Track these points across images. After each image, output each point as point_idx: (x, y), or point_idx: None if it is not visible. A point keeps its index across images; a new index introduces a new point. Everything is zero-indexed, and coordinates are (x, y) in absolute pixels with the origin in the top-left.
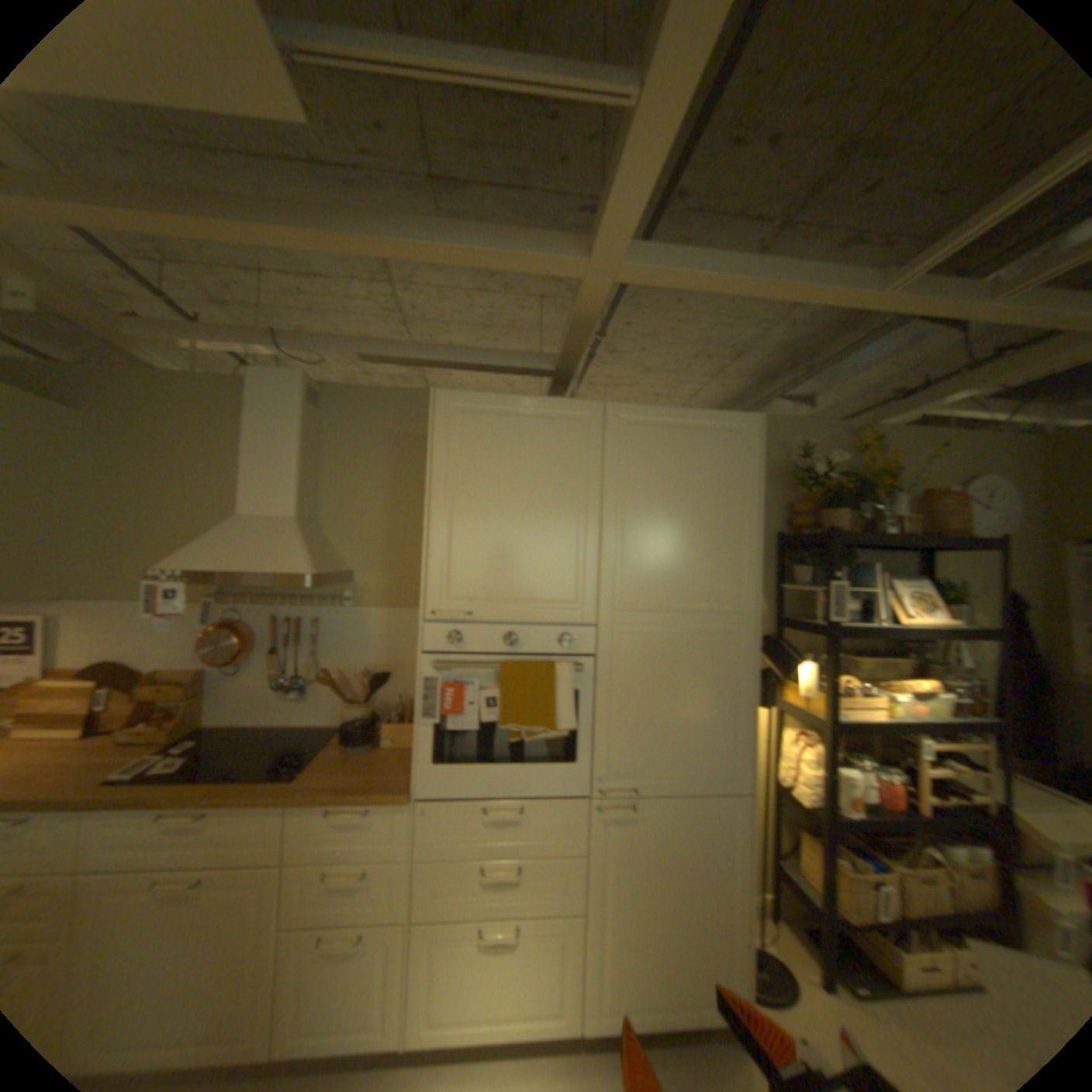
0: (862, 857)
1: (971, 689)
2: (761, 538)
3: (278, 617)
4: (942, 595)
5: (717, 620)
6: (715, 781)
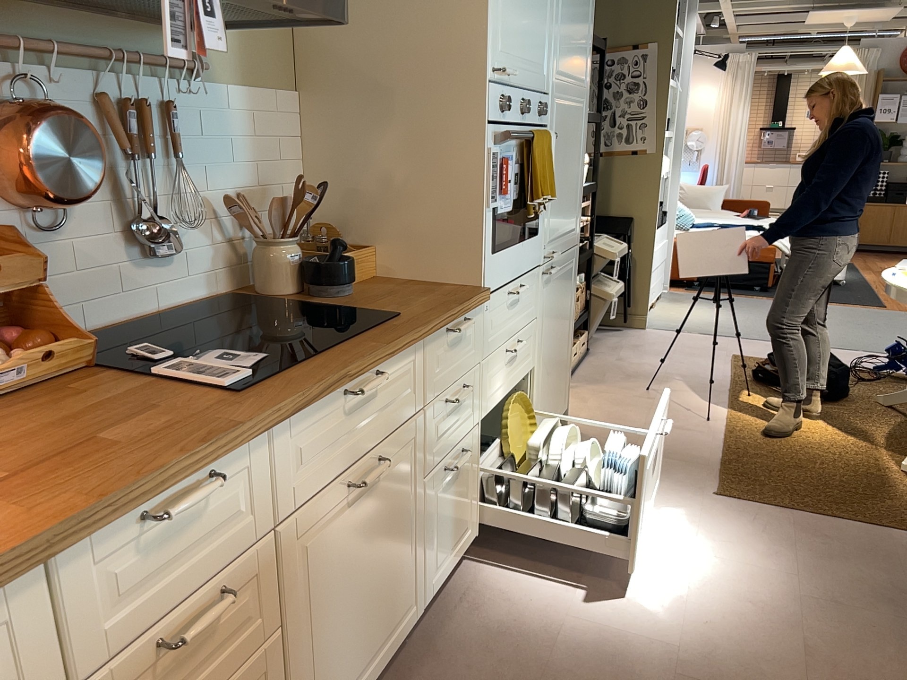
0: None
1: None
2: (595, 19)
3: (113, 97)
4: None
5: (581, 94)
6: (572, 235)
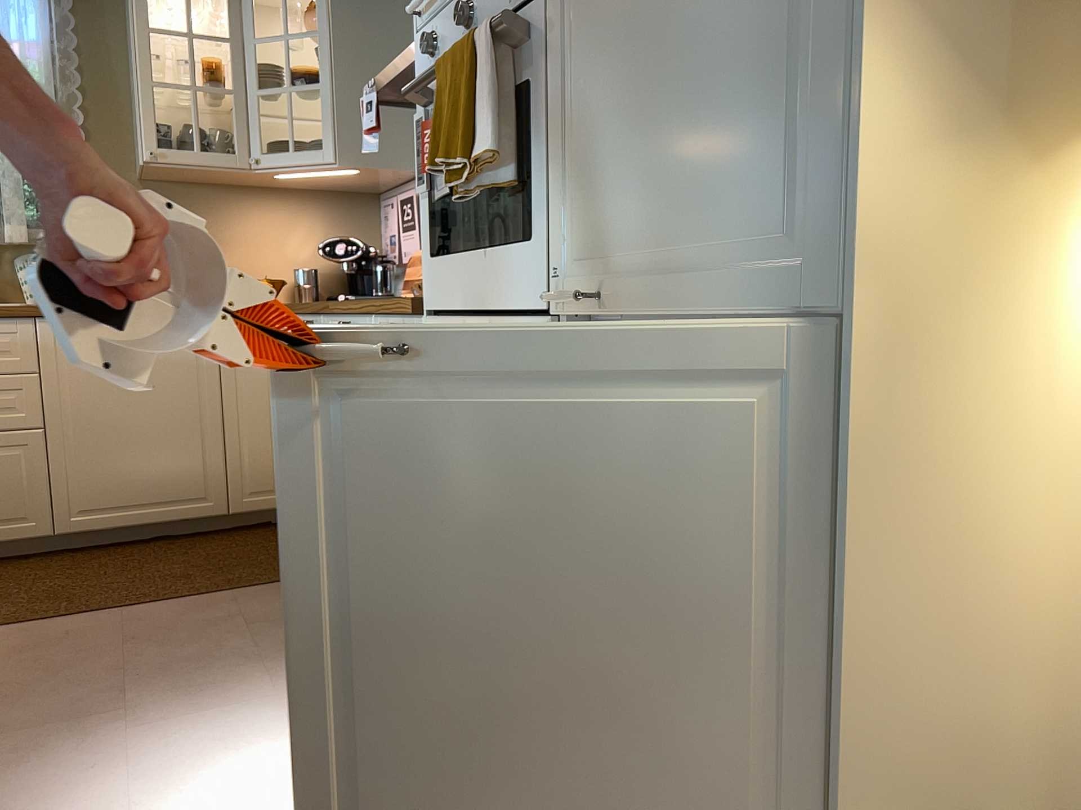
0: None
1: None
2: None
3: None
4: None
5: None
6: (767, 270)
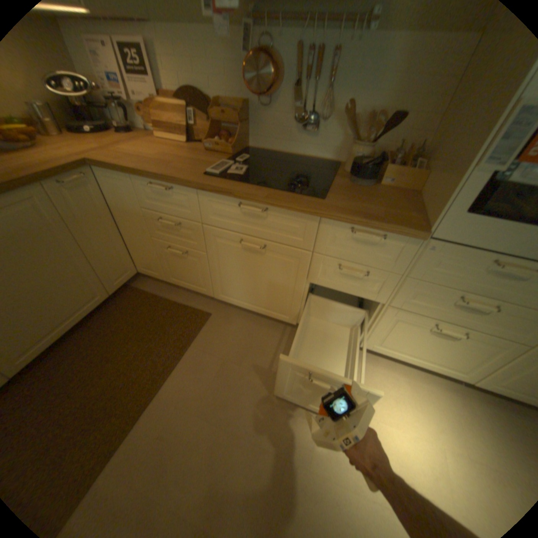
0: None
1: None
2: None
3: (307, 42)
4: None
5: None
6: None
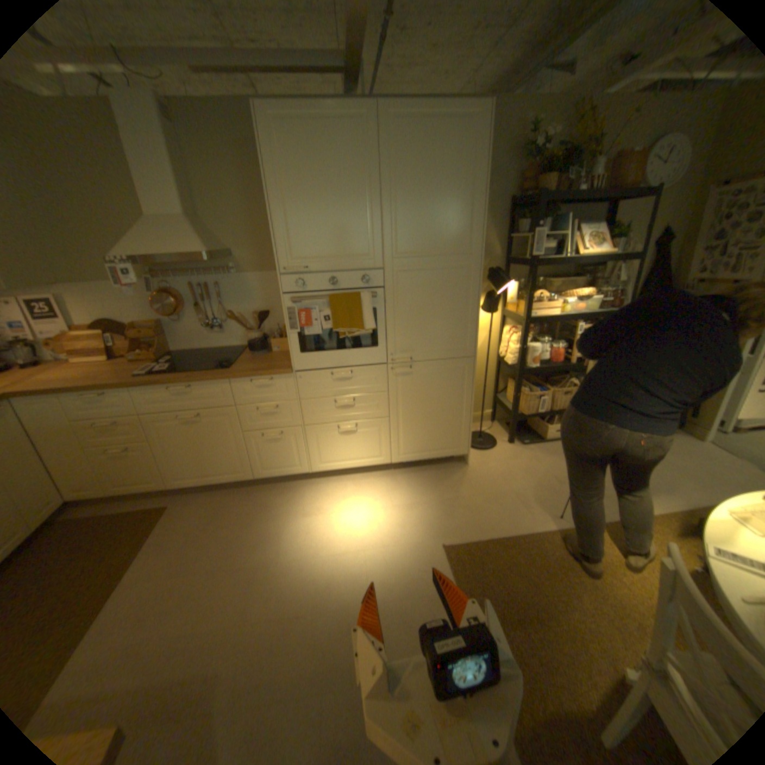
0: (537, 386)
1: (615, 292)
2: (487, 201)
3: (193, 283)
4: (611, 233)
5: (457, 259)
6: (454, 351)
